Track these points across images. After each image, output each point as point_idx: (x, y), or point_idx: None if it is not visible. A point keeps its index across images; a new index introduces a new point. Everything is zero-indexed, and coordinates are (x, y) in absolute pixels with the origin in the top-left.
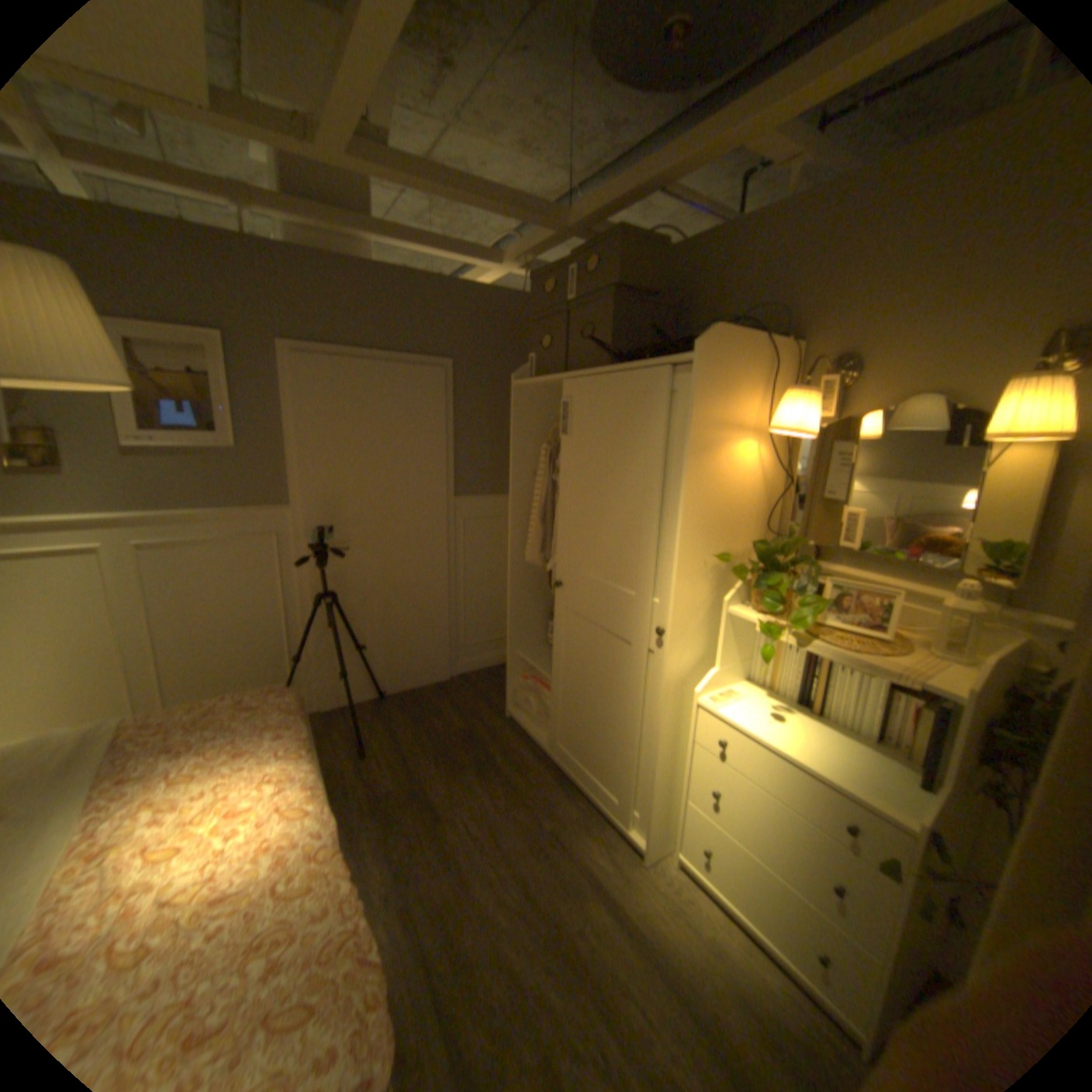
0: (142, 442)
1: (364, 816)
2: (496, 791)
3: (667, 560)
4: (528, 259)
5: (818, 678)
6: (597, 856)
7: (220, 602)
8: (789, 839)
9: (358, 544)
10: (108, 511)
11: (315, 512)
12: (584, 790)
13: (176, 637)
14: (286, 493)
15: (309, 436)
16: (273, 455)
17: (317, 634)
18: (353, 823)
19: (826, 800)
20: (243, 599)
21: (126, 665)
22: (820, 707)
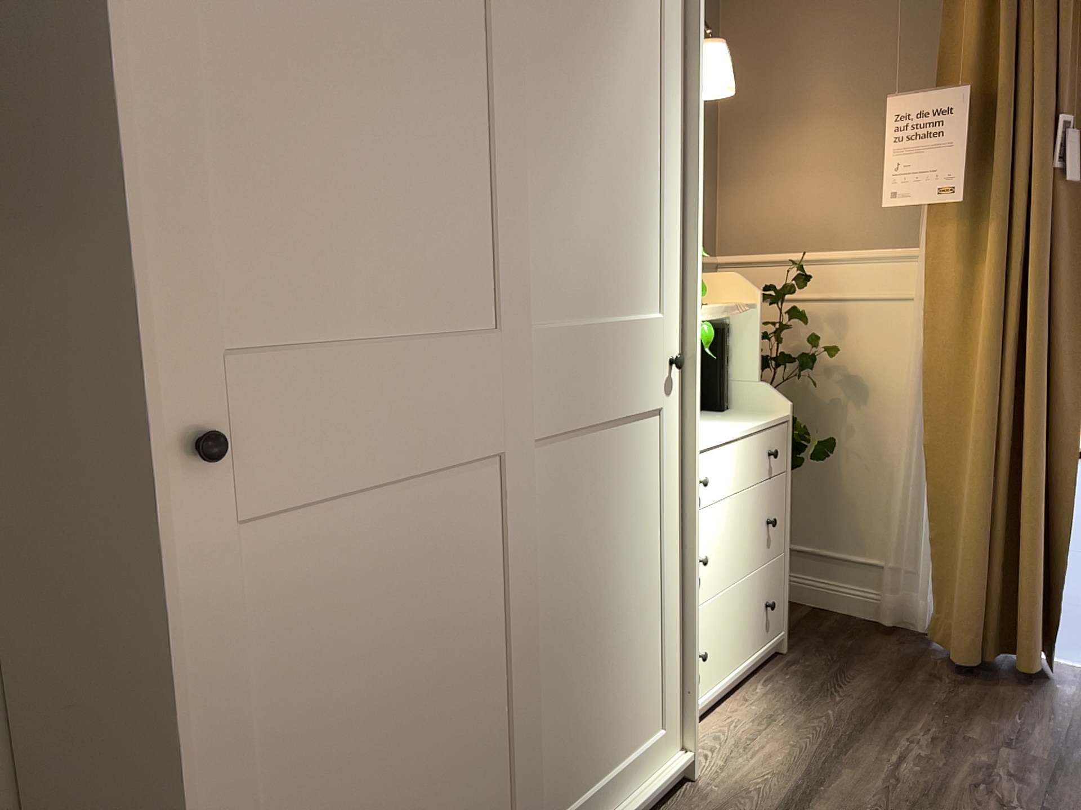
0: None
1: None
2: None
3: (666, 244)
4: None
5: None
6: None
7: None
8: (739, 523)
9: None
10: None
11: None
12: None
13: None
14: None
15: None
16: None
17: None
18: None
19: (752, 449)
20: None
21: None
22: None
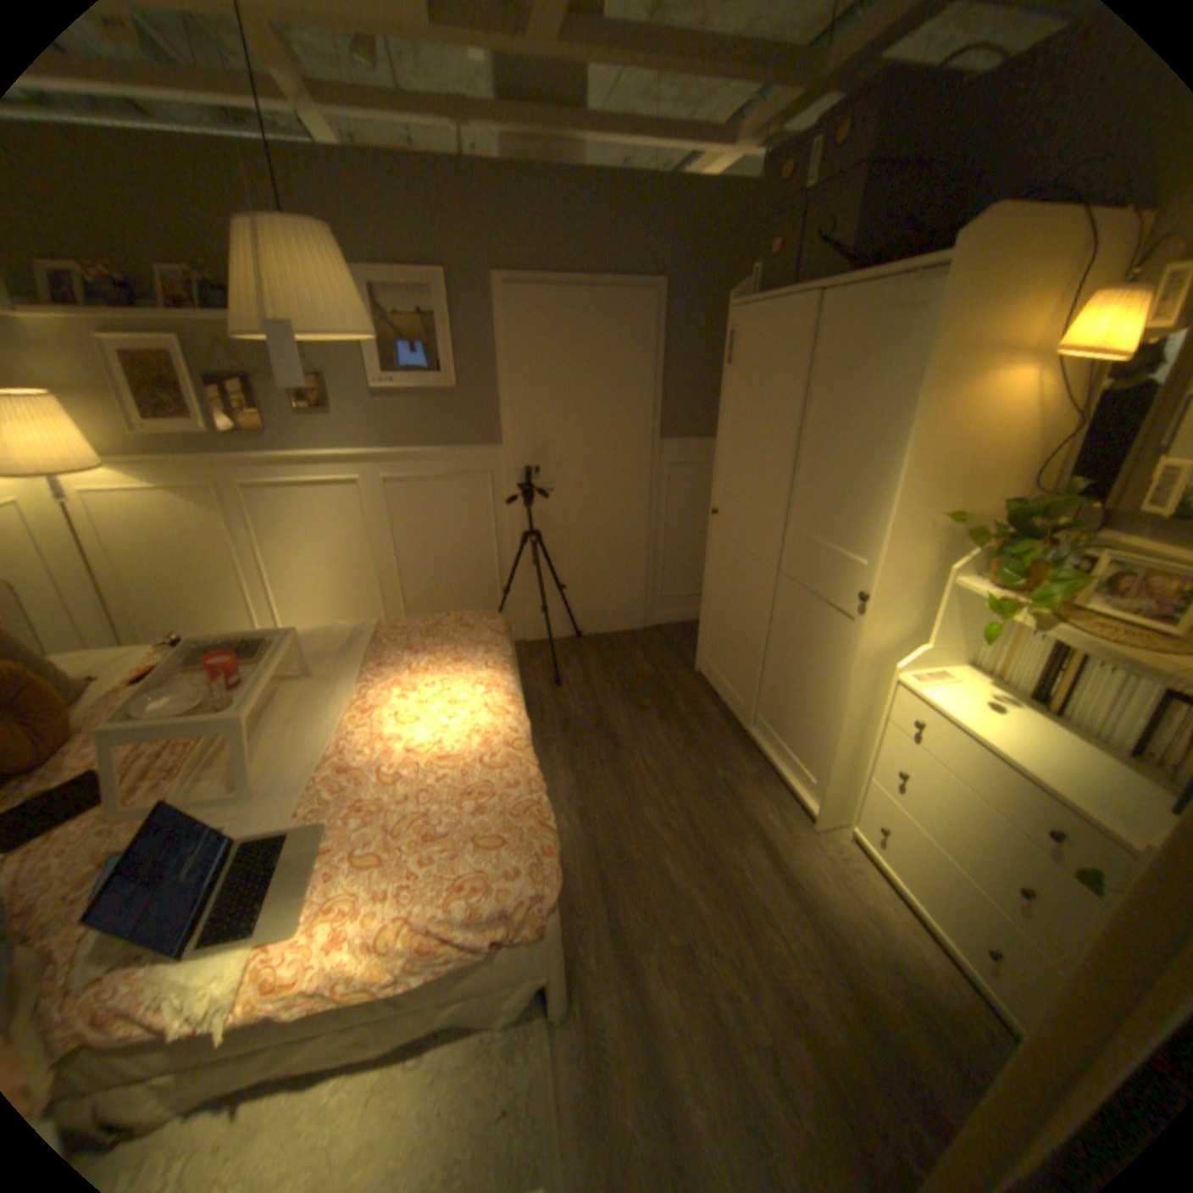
0: (384, 386)
1: (556, 733)
2: (675, 736)
3: (884, 517)
4: (769, 133)
5: (1065, 672)
6: (766, 811)
7: (445, 535)
8: (979, 833)
9: (561, 488)
10: (361, 449)
11: (523, 454)
12: (764, 751)
13: (413, 562)
14: (498, 435)
15: (519, 375)
16: (488, 396)
17: (523, 571)
18: (547, 736)
19: (1032, 801)
20: (463, 534)
21: (379, 581)
22: (1061, 706)
